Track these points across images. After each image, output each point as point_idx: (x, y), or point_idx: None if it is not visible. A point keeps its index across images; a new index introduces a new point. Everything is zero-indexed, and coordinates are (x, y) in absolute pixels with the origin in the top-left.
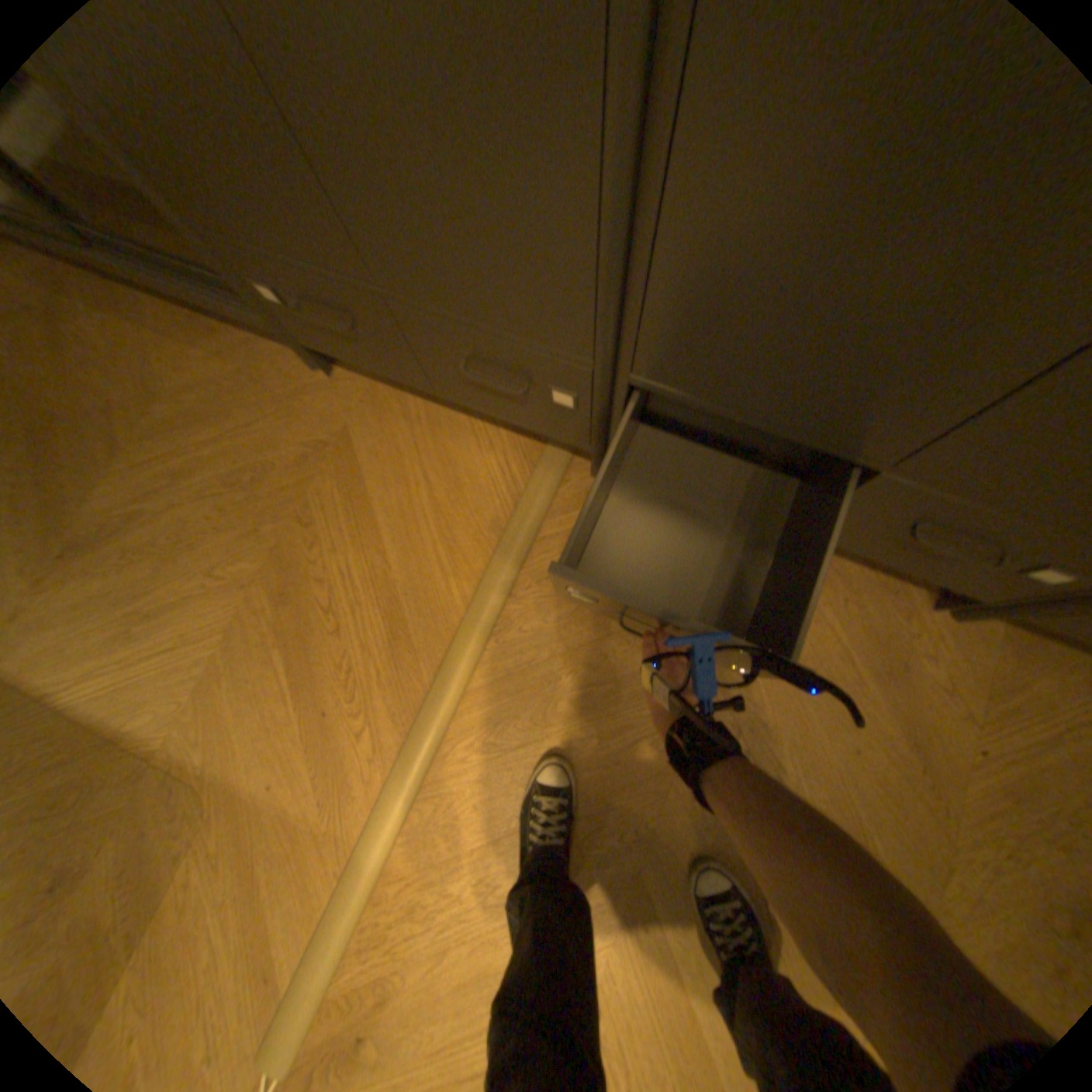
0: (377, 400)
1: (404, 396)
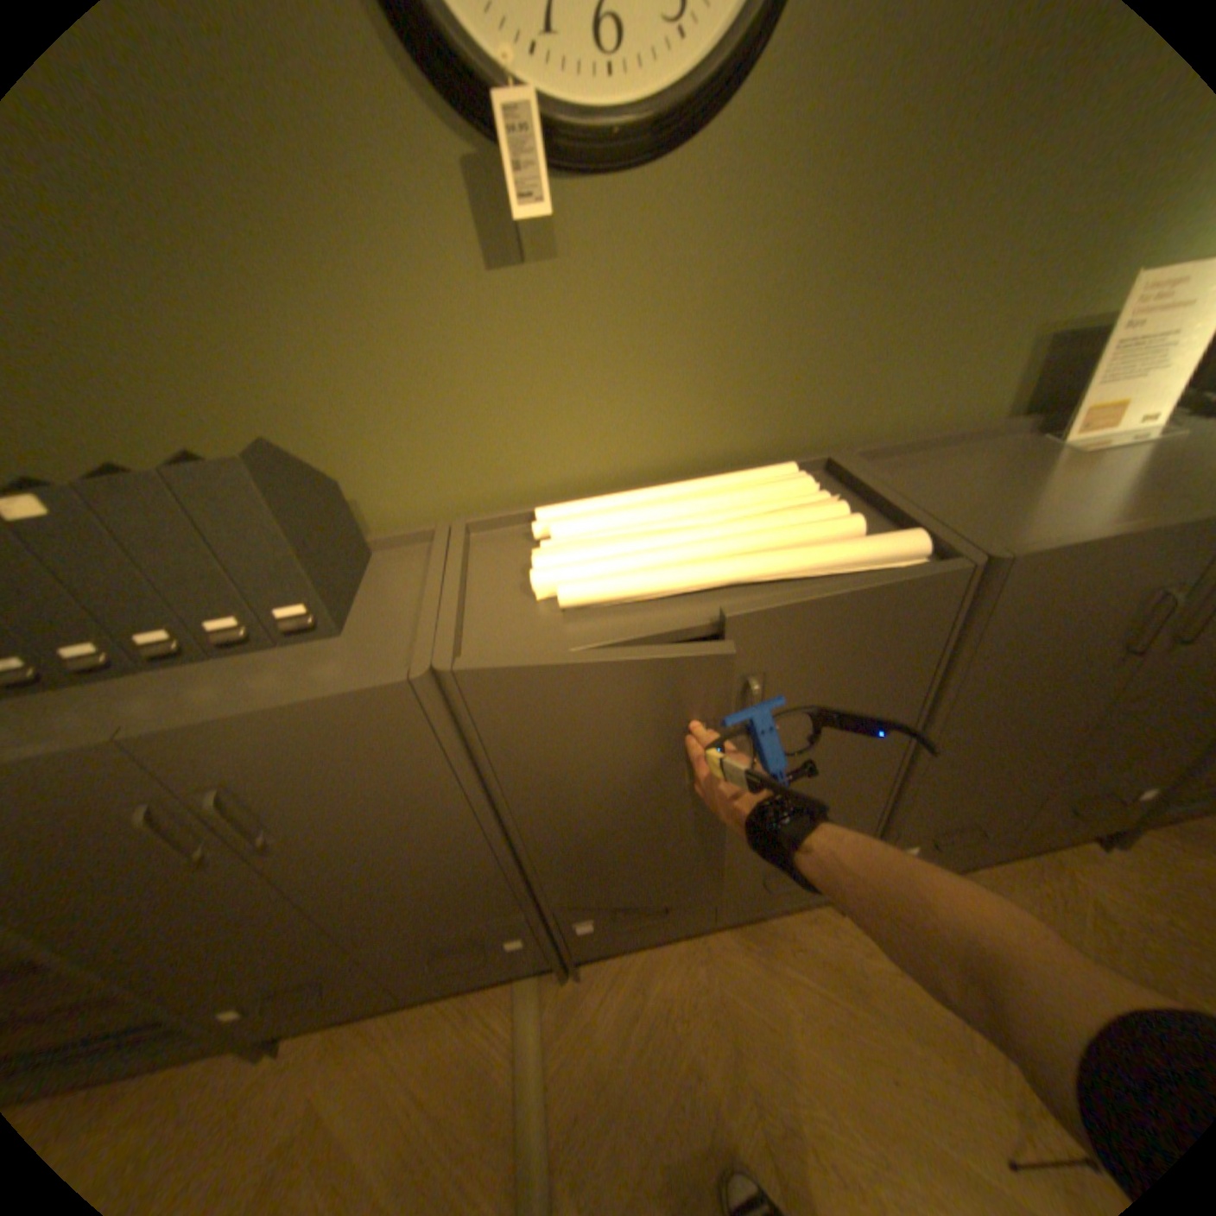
0: (335, 1047)
1: (361, 1024)
